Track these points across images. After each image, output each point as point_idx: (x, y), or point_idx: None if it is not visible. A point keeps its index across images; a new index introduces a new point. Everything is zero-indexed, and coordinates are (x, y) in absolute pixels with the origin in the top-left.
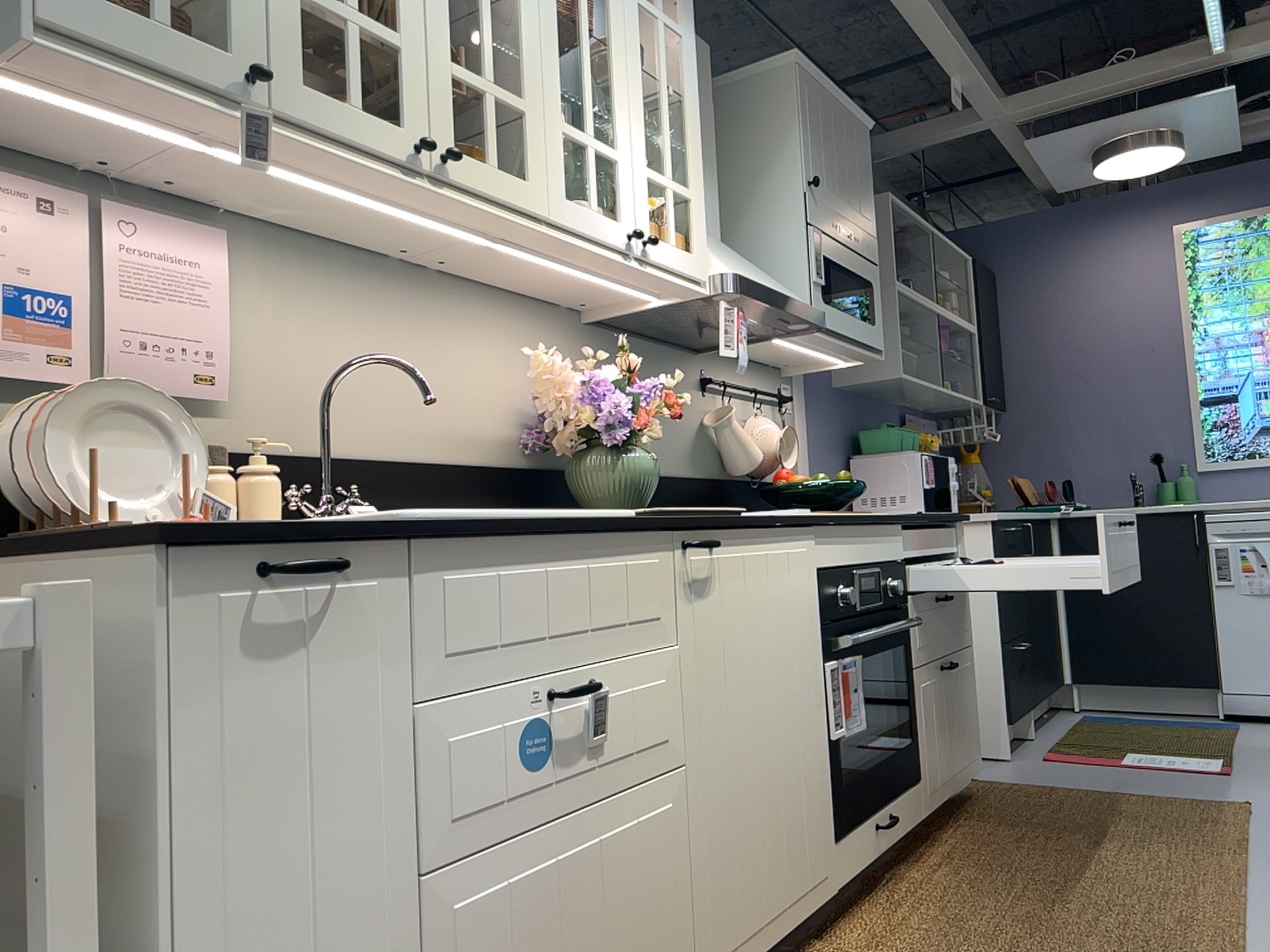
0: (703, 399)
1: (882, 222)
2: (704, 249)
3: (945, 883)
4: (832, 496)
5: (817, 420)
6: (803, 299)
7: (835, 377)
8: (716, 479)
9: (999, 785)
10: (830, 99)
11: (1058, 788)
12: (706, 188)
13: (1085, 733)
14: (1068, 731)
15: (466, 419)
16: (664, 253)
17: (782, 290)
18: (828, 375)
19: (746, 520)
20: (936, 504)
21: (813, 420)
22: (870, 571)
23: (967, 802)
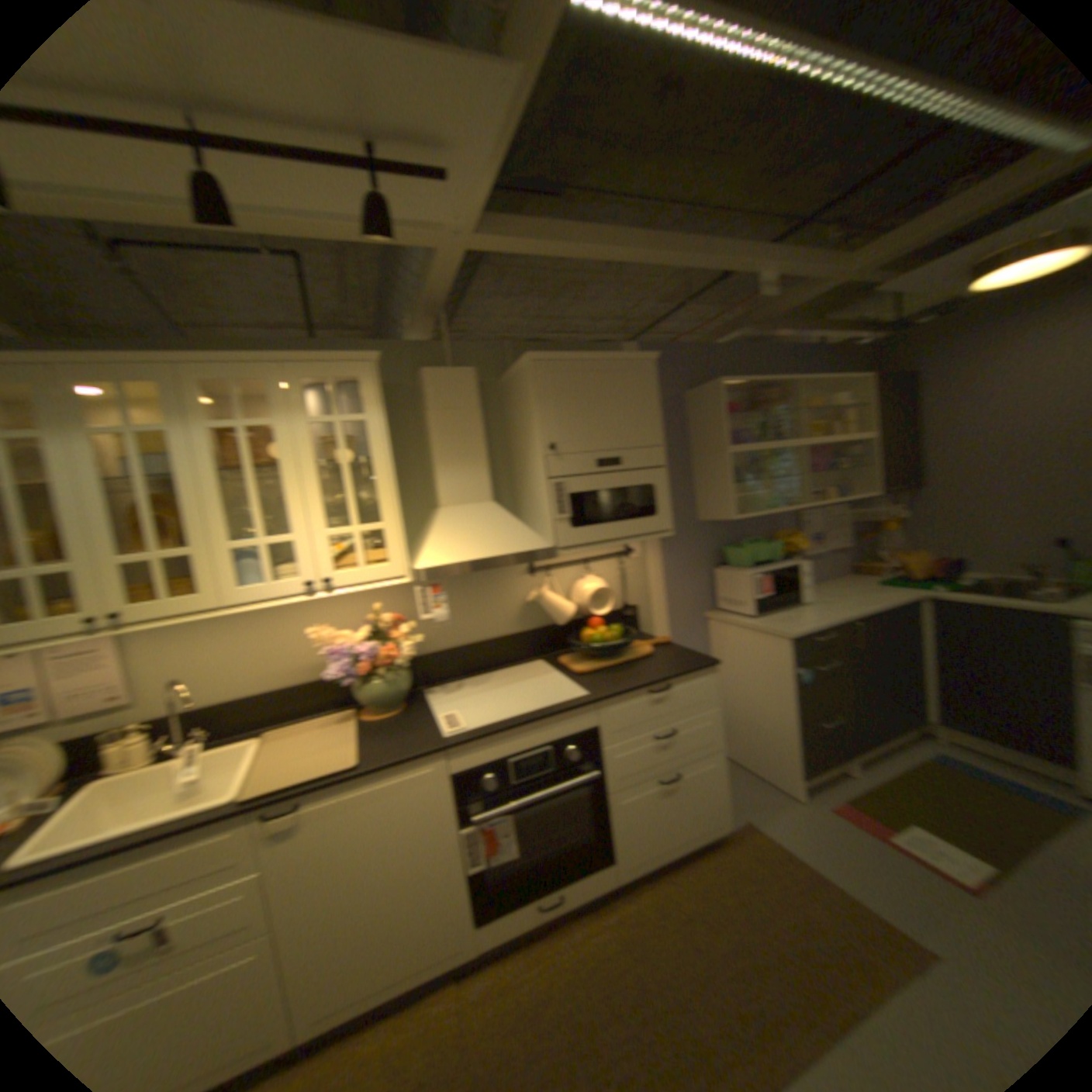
0: (532, 580)
1: (720, 400)
2: (404, 556)
3: (585, 957)
4: (607, 648)
5: (674, 553)
6: (535, 543)
7: (700, 513)
8: (546, 628)
9: (757, 842)
10: (588, 365)
11: (795, 865)
12: (472, 473)
13: (913, 785)
14: (898, 778)
15: (309, 658)
16: (356, 577)
17: (503, 548)
18: (690, 515)
19: (341, 781)
20: (775, 607)
21: (669, 554)
22: (538, 753)
23: (709, 857)
